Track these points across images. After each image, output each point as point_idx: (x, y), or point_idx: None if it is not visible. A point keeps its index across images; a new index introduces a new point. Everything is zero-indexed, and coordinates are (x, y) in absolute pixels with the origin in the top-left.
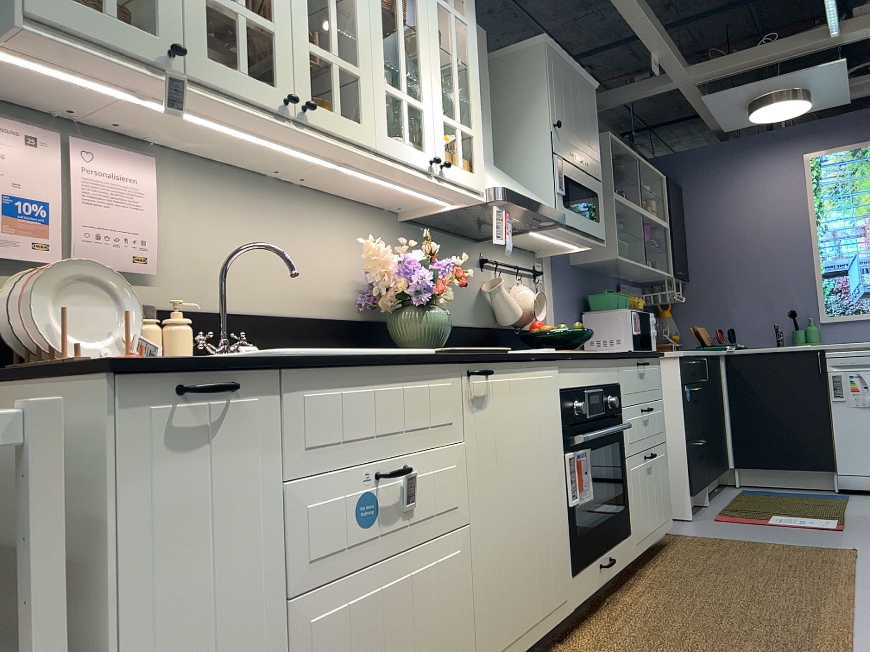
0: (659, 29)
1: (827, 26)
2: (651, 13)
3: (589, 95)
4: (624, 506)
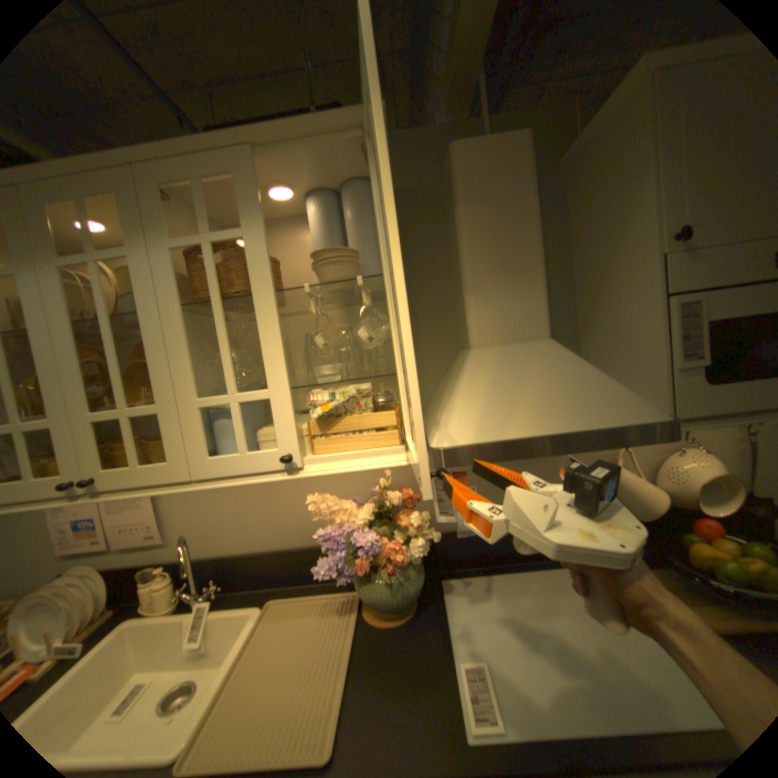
0: None
1: None
2: None
3: None
4: None
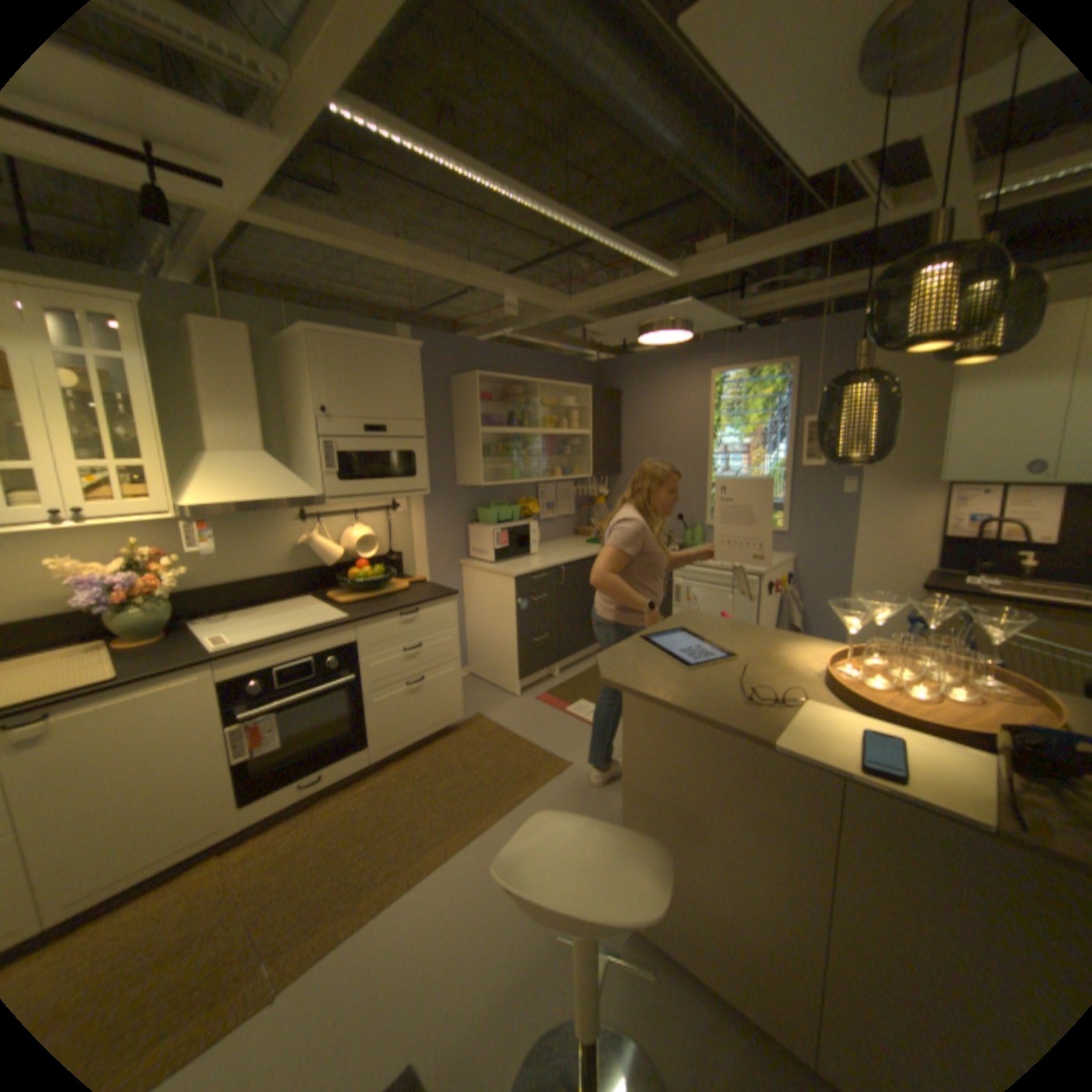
0: (491, 278)
1: (655, 270)
2: (471, 265)
3: (401, 359)
4: (354, 733)
